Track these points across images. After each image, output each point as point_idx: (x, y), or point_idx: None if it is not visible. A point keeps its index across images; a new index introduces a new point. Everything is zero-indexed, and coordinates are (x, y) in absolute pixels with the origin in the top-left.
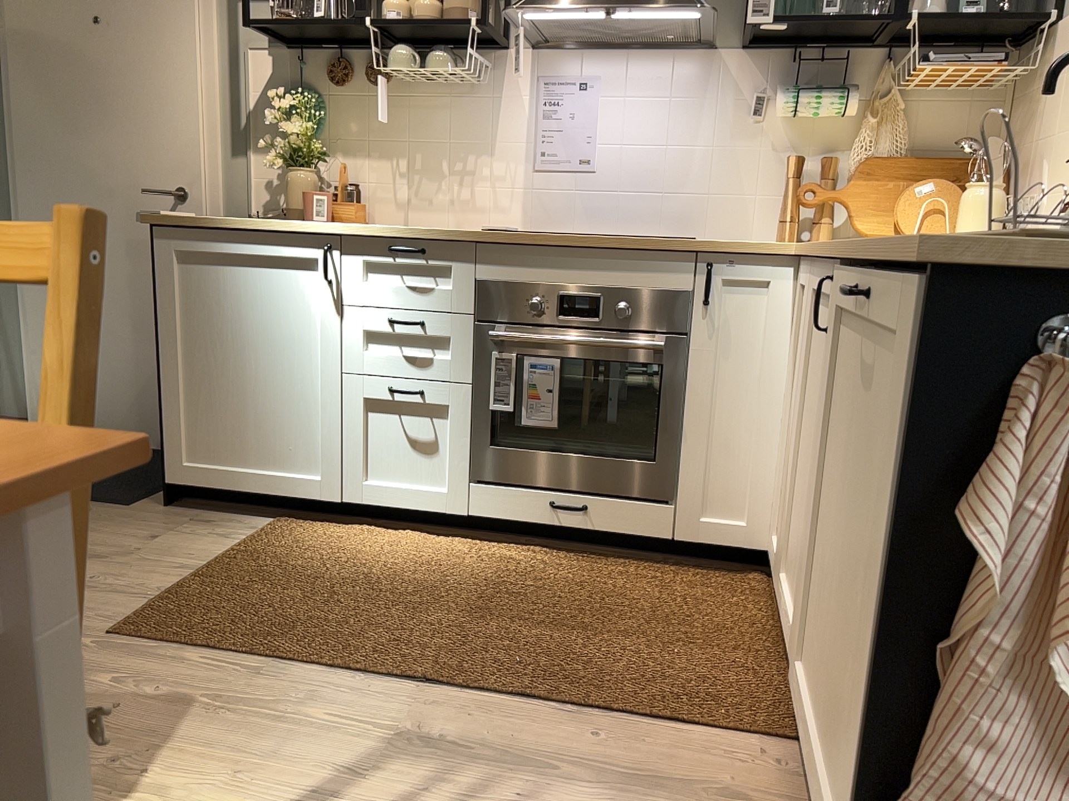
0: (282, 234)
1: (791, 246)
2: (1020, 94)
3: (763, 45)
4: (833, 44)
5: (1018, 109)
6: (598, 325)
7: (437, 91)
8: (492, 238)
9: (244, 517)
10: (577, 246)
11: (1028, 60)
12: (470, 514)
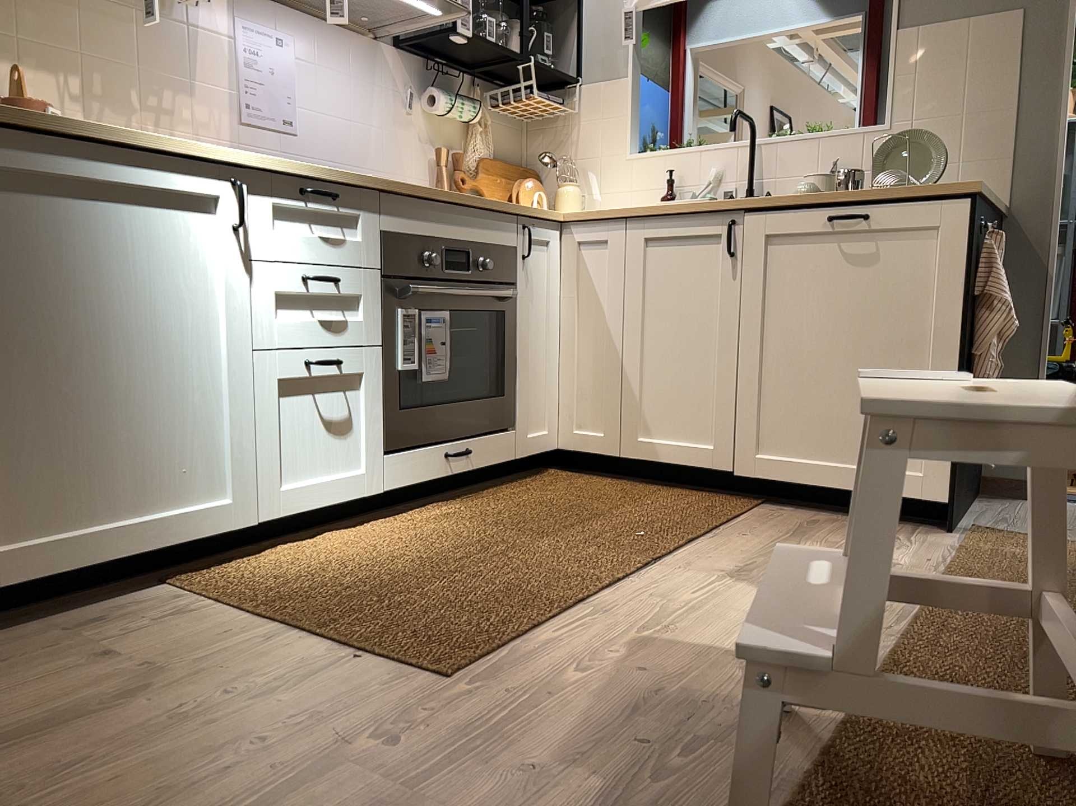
0: (173, 158)
1: (561, 212)
2: (542, 127)
3: (411, 50)
4: (451, 63)
5: (542, 137)
6: (465, 275)
7: (122, 2)
8: (398, 188)
9: (114, 601)
10: (454, 202)
11: (564, 105)
12: (384, 487)
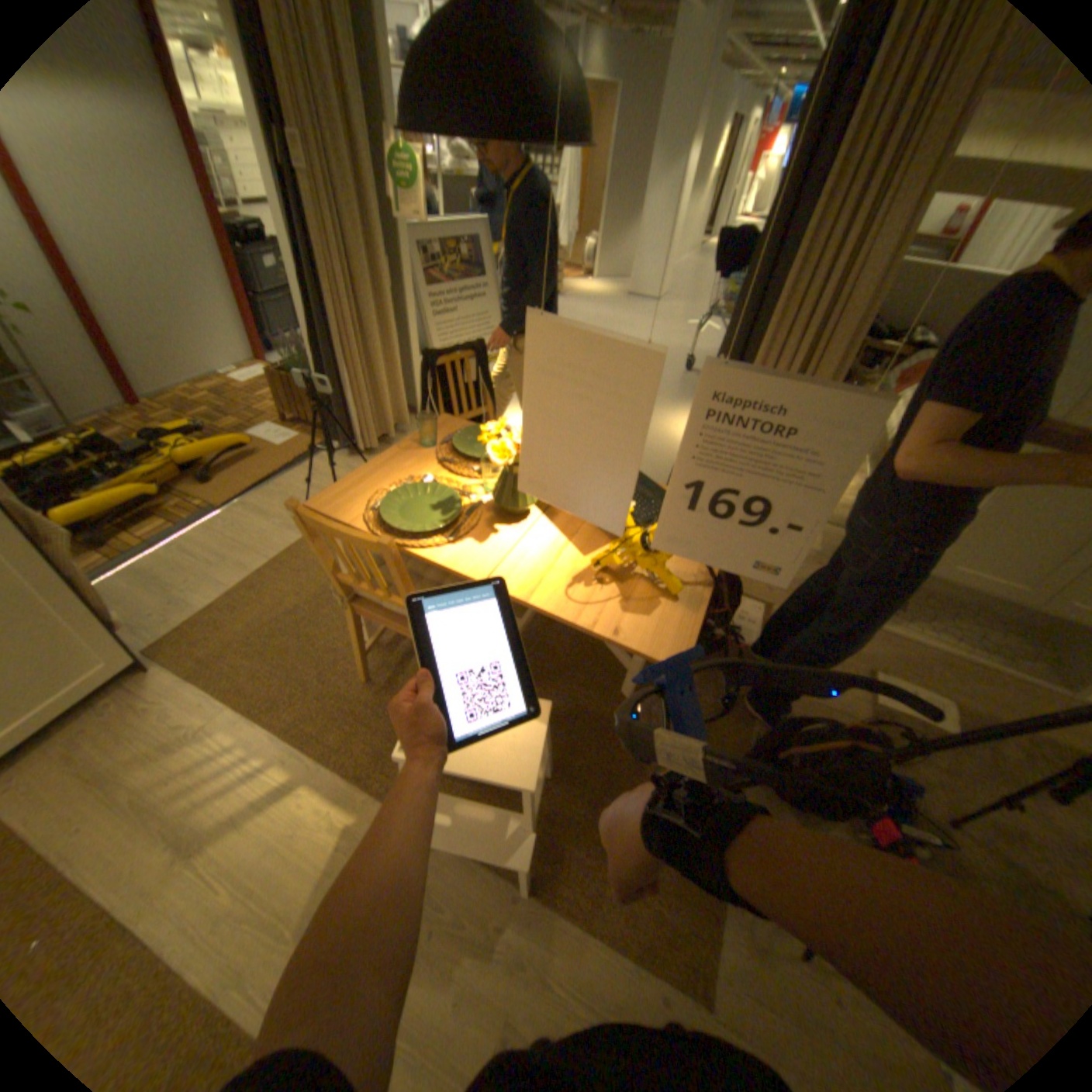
0: None
1: None
2: None
3: None
4: None
5: None
6: None
7: None
8: None
9: None
10: None
11: None
12: None
